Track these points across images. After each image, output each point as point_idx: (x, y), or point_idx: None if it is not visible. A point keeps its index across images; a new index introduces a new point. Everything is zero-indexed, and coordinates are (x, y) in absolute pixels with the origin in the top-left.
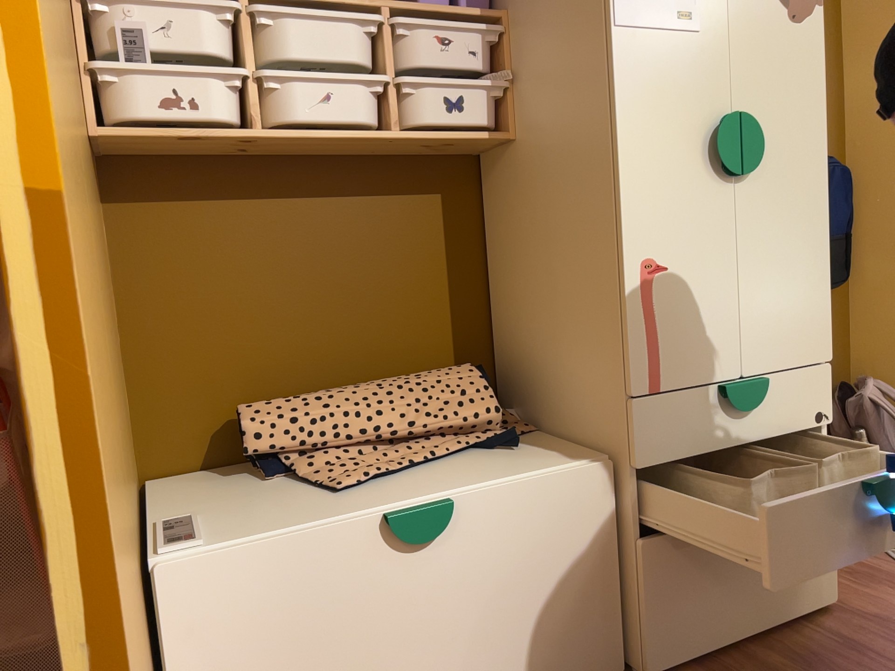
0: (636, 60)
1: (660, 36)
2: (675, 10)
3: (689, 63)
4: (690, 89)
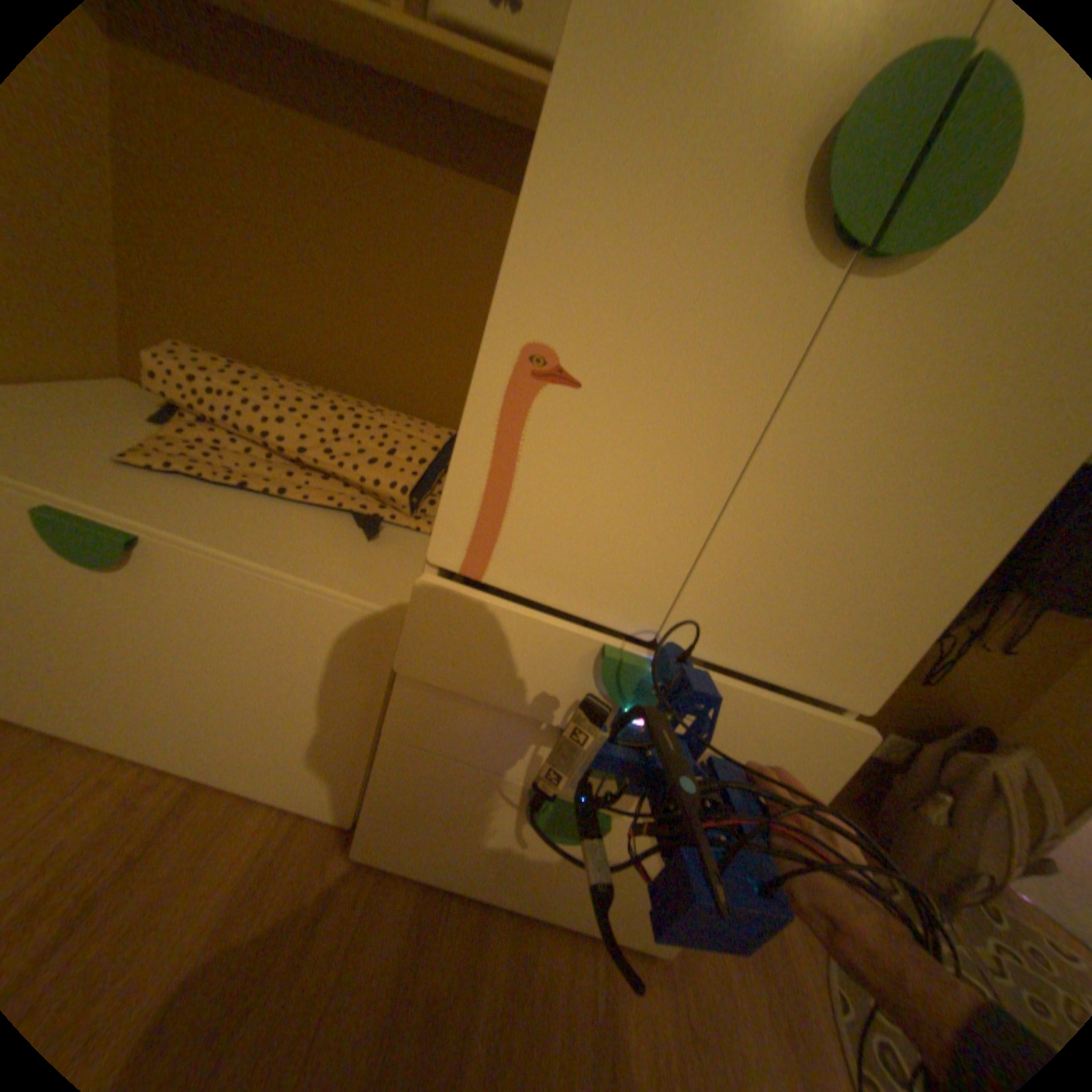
0: None
1: None
2: None
3: None
4: None
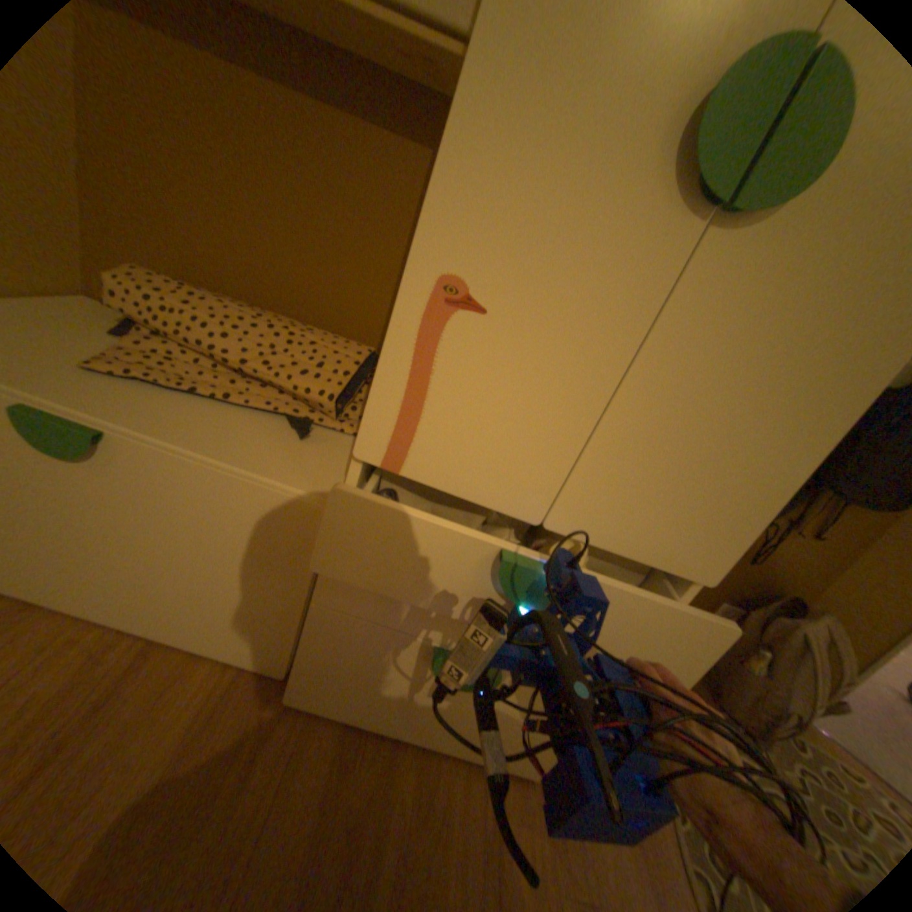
0: None
1: None
2: None
3: None
4: None
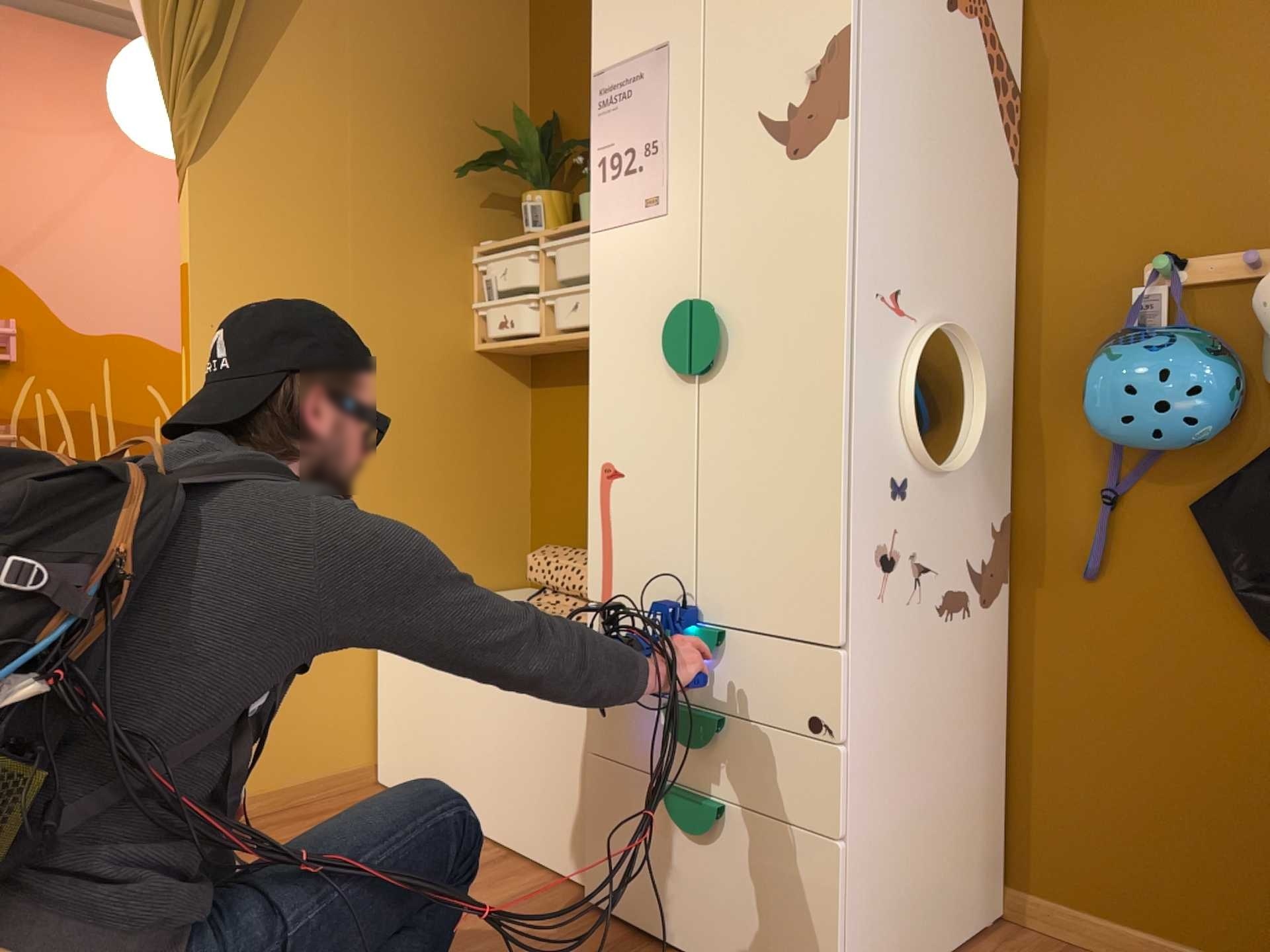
0: (605, 261)
1: (628, 230)
2: (642, 199)
3: (654, 251)
4: (654, 278)
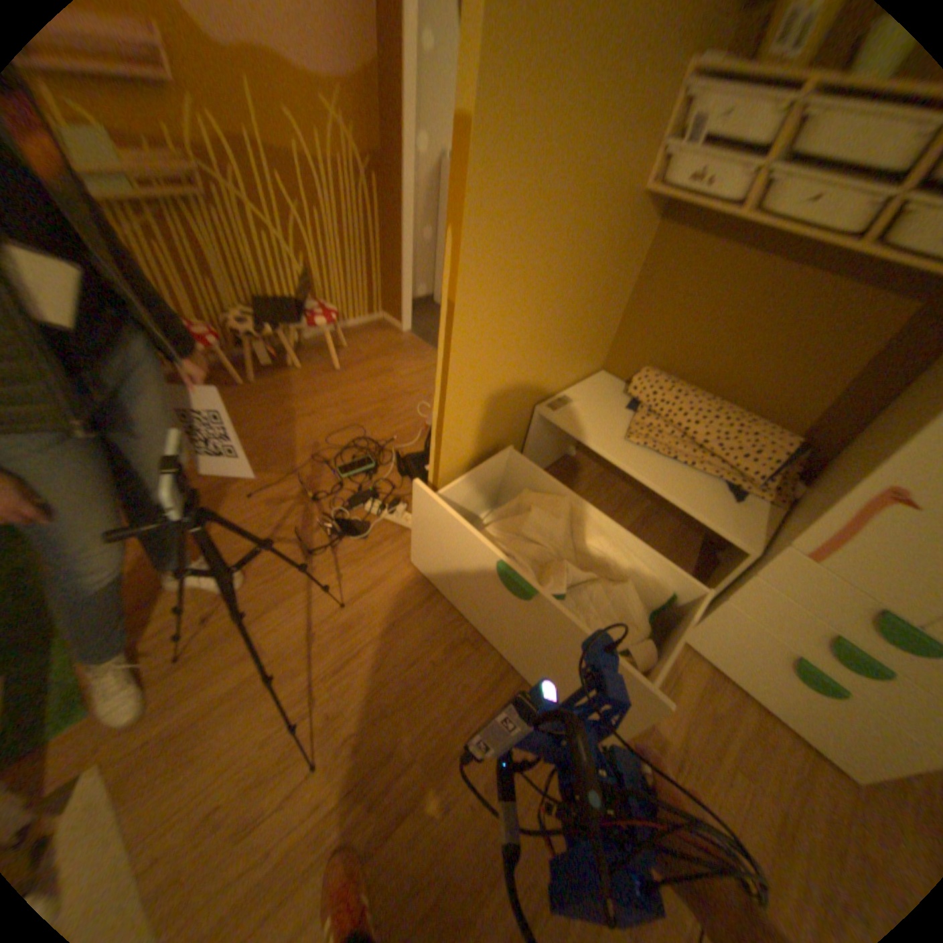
0: None
1: None
2: None
3: None
4: None
